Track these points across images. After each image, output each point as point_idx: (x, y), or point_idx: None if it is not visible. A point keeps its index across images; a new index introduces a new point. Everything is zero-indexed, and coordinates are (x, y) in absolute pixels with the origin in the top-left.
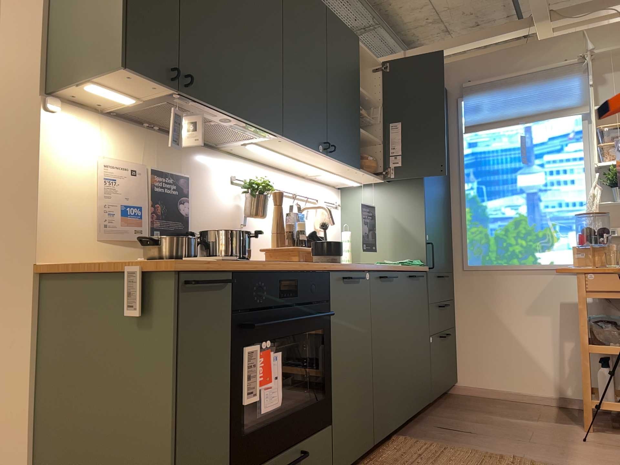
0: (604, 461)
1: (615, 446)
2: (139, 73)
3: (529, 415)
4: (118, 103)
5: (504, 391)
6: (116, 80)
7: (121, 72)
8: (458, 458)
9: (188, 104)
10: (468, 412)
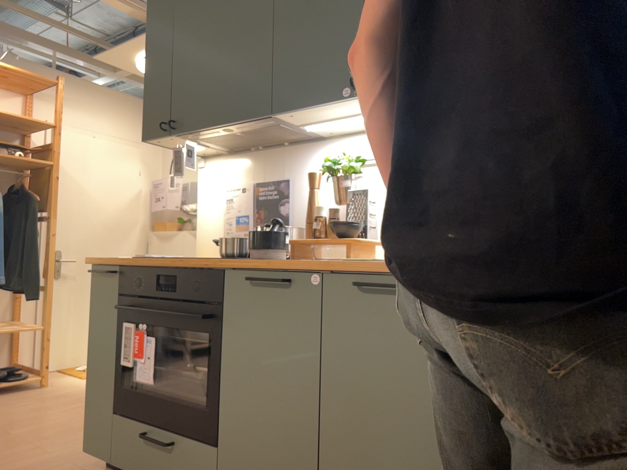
0: None
1: None
2: (153, 138)
3: None
4: (209, 148)
5: None
6: (167, 144)
7: (151, 142)
8: None
9: (194, 136)
10: None
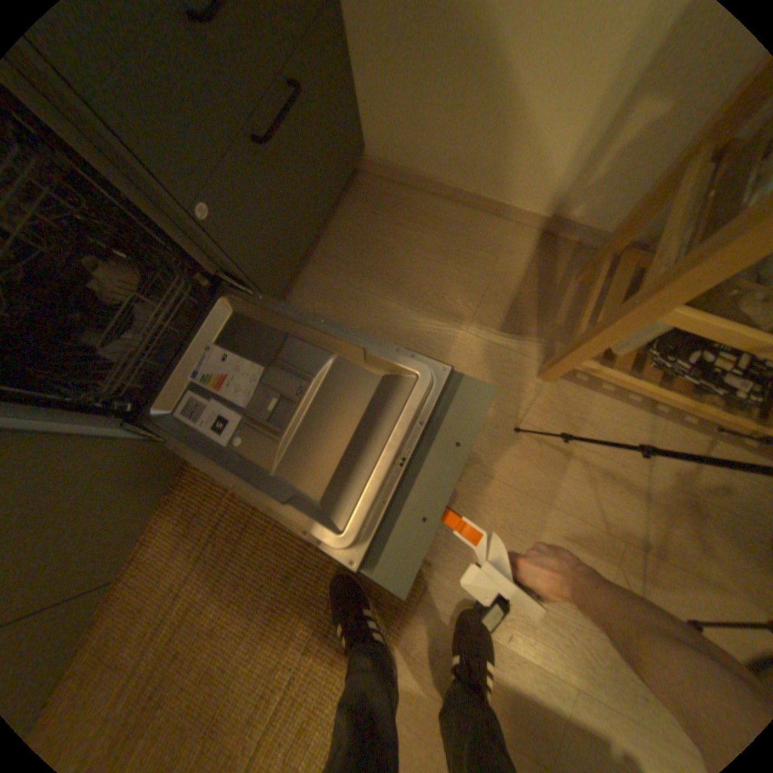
0: (511, 522)
1: (561, 449)
2: None
3: (465, 290)
4: None
5: (449, 186)
6: None
7: None
8: (271, 537)
9: None
10: (355, 288)
